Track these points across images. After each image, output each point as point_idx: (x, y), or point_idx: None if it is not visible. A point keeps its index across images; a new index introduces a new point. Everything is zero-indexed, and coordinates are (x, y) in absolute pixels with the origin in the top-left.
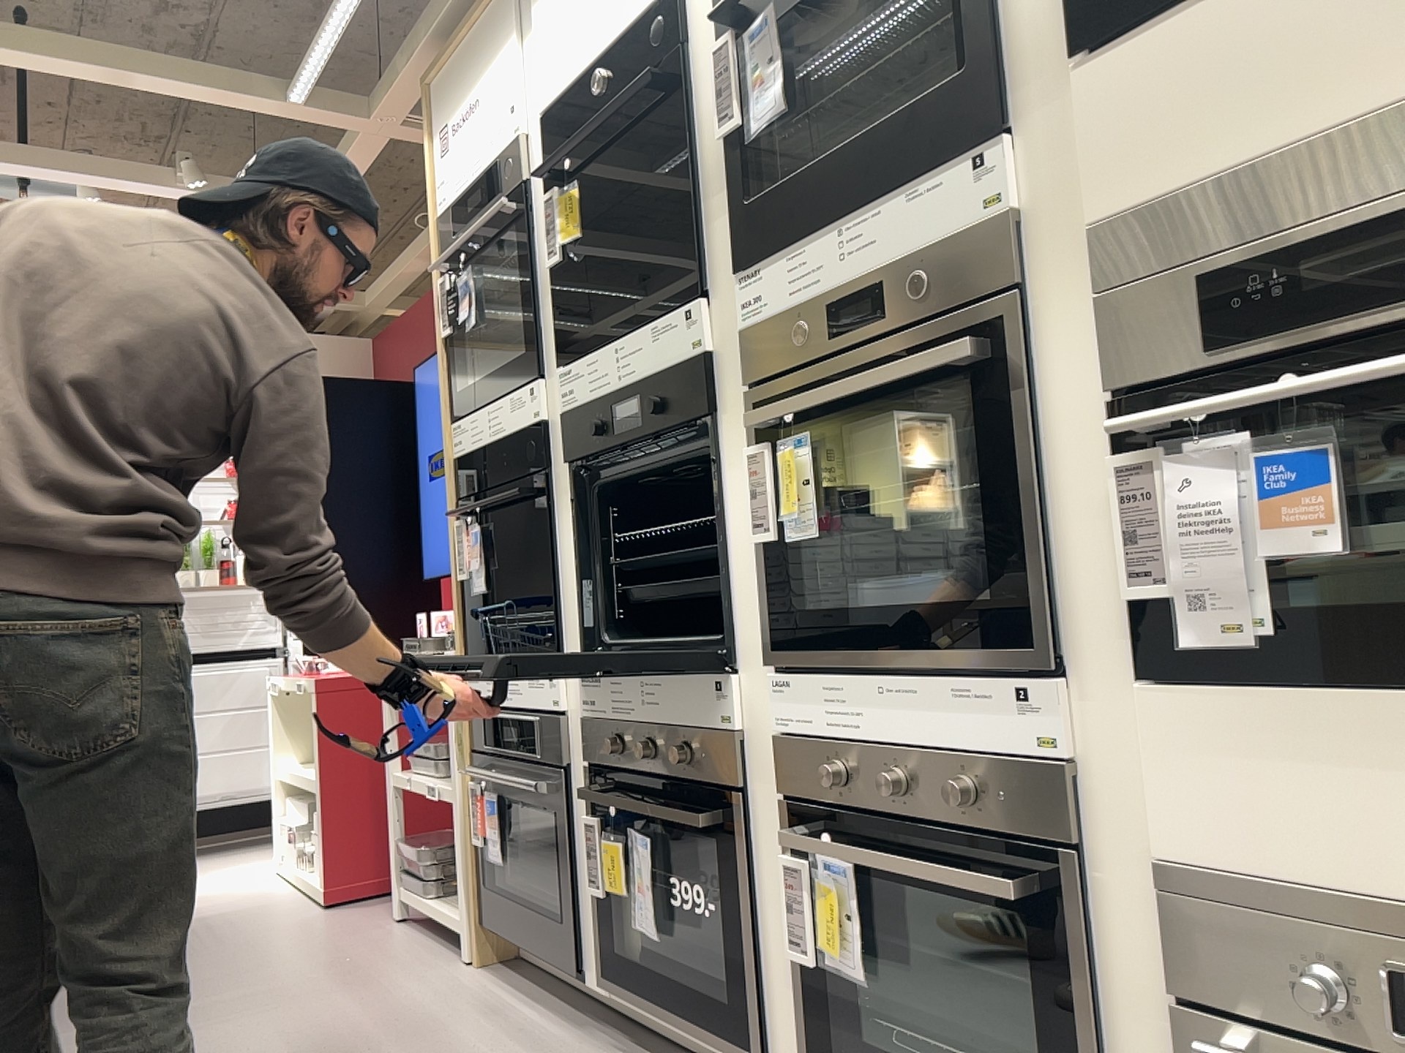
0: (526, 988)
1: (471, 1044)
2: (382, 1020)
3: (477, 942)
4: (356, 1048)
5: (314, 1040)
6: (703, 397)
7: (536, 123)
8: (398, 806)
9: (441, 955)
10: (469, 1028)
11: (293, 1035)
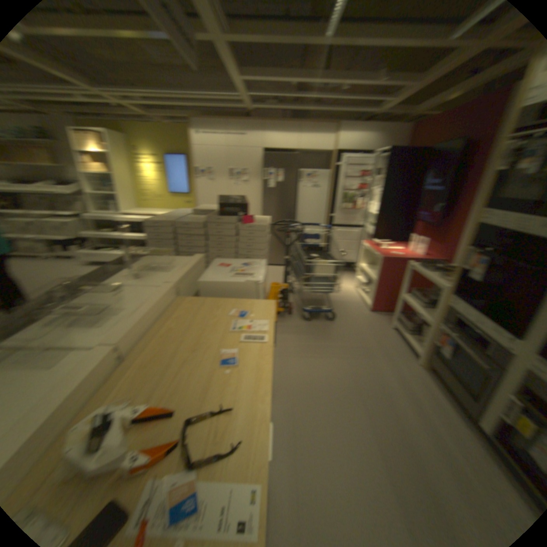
0: (446, 393)
1: (434, 418)
2: (401, 385)
3: (428, 365)
4: (396, 397)
5: (383, 384)
6: None
7: None
8: (403, 304)
9: (412, 356)
10: (431, 407)
11: (377, 378)
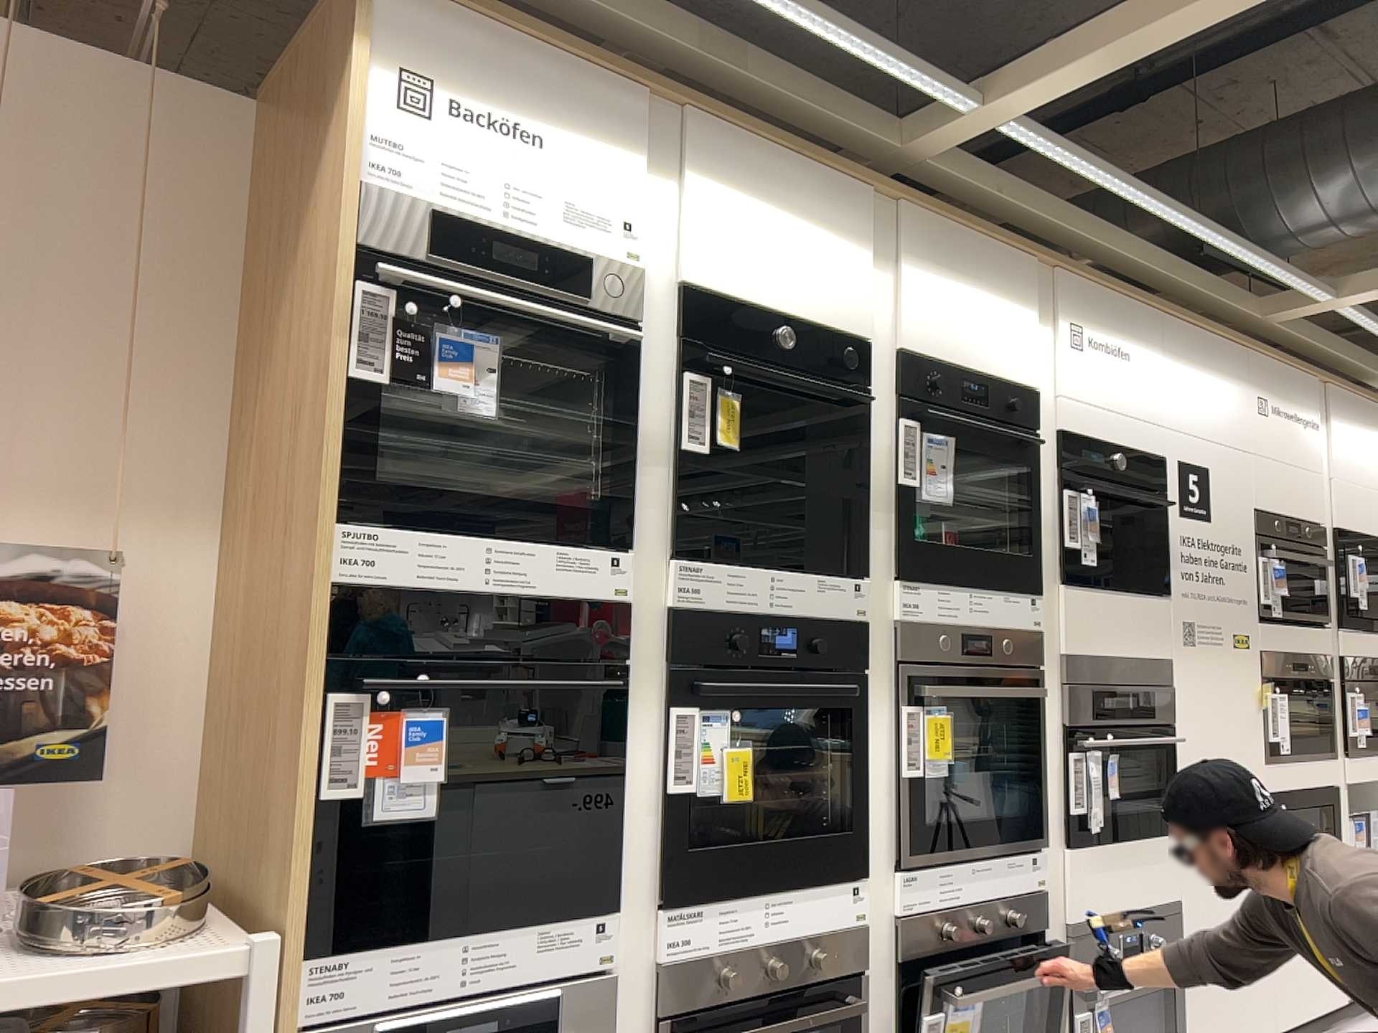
0: None
1: None
2: None
3: None
4: None
5: None
6: (857, 650)
7: (663, 284)
8: None
9: None
10: None
11: None
